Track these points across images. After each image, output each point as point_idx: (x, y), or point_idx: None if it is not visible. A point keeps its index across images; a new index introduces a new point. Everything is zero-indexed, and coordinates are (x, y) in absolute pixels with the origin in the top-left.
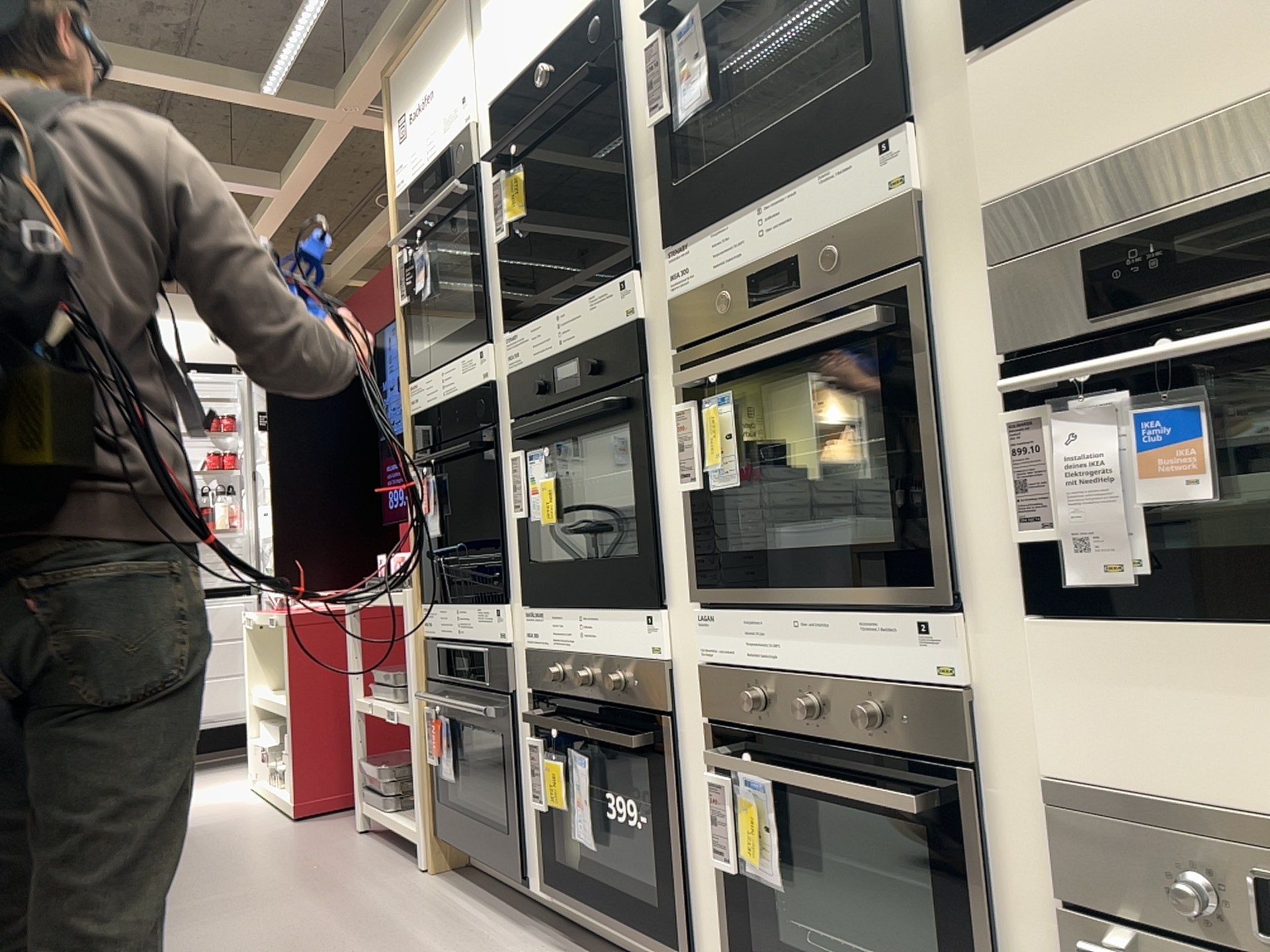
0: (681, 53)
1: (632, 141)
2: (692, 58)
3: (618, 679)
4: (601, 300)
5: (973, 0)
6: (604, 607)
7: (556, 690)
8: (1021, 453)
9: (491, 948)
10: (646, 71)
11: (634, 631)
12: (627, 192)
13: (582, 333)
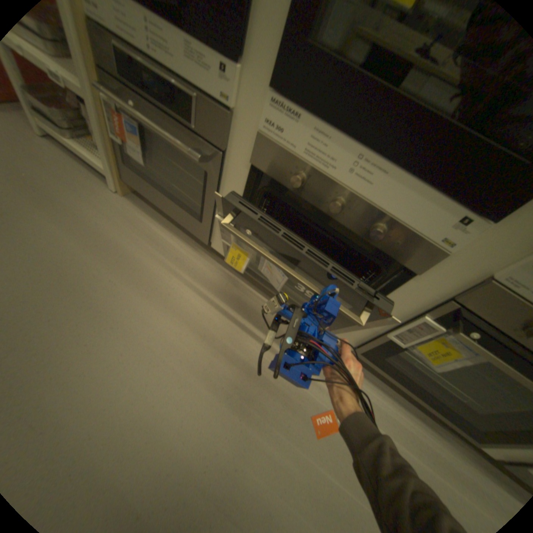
0: None
1: None
2: None
3: (385, 231)
4: None
5: None
6: (412, 169)
7: (293, 188)
8: None
9: (197, 275)
10: None
11: (436, 213)
12: None
13: None
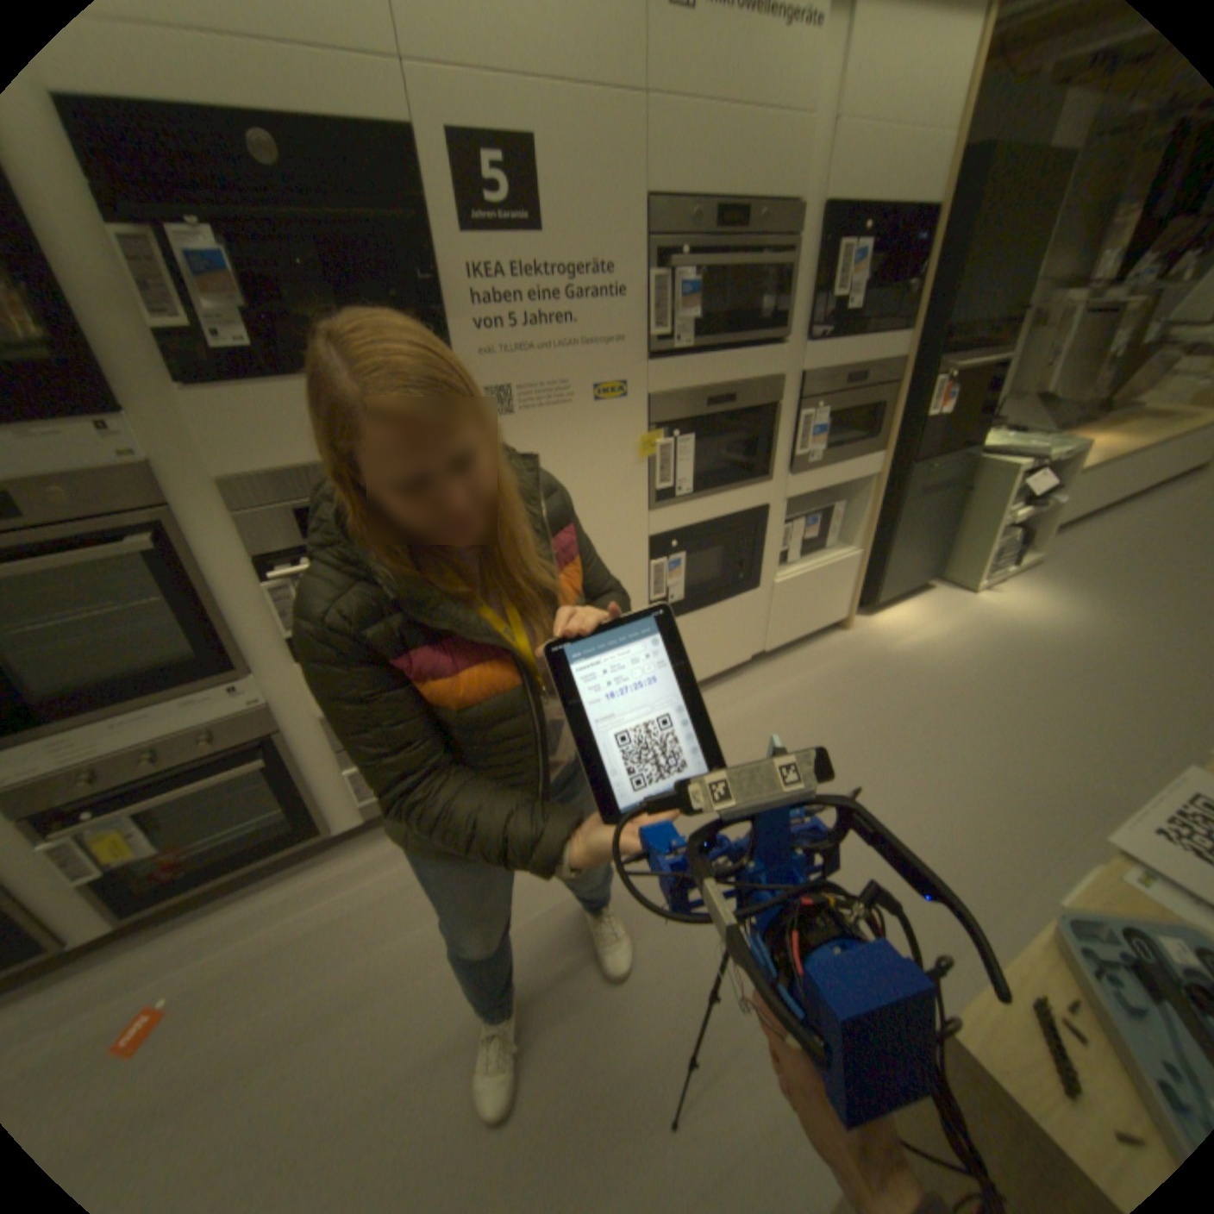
0: None
1: None
2: None
3: None
4: None
5: (168, 347)
6: None
7: None
8: (277, 602)
9: None
10: None
11: None
12: None
13: None
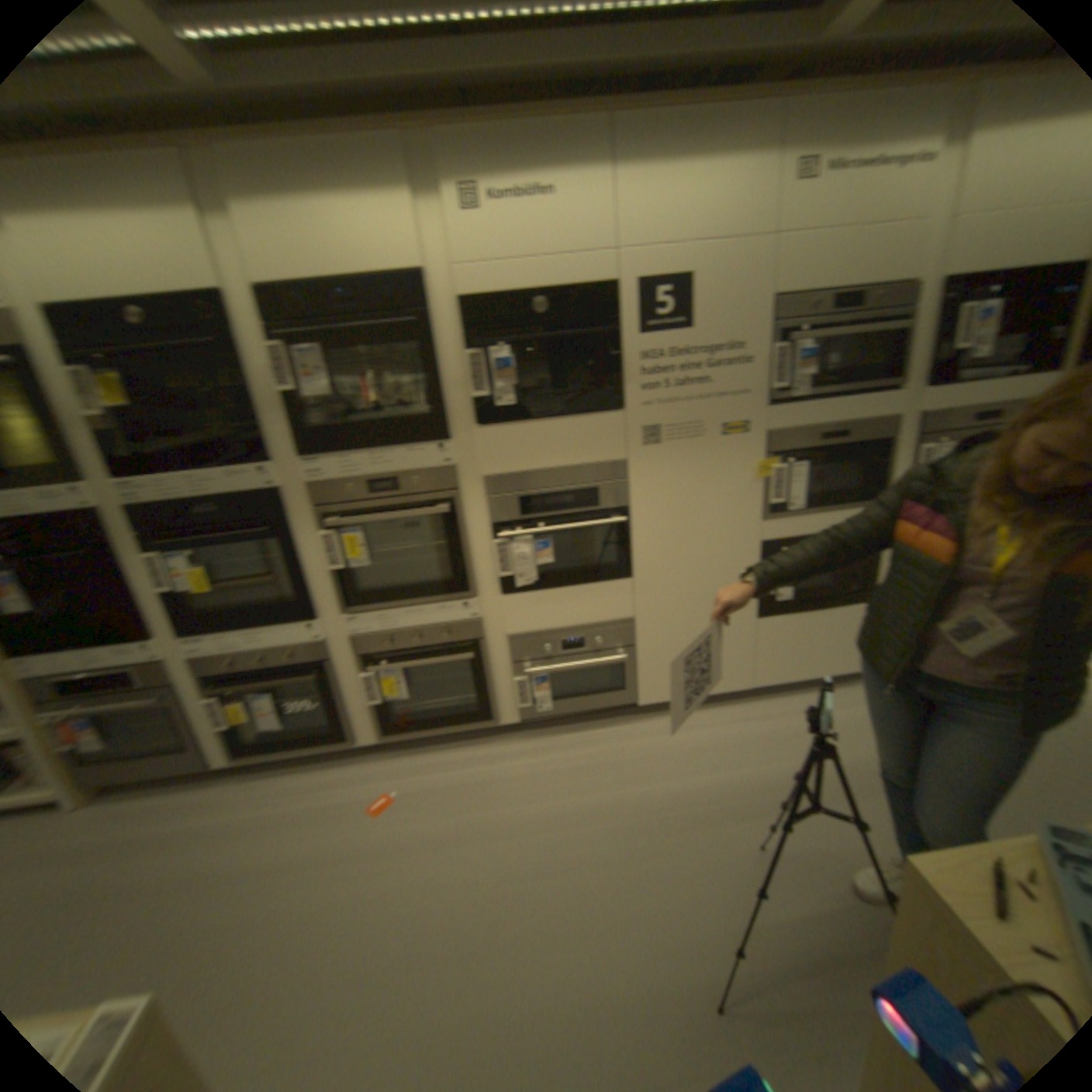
0: (295, 360)
1: (249, 392)
2: (310, 370)
3: (284, 658)
4: (234, 477)
5: (474, 407)
6: (263, 628)
7: (222, 675)
8: (497, 554)
9: (203, 809)
10: (263, 359)
11: (291, 635)
12: (249, 420)
13: (215, 493)
